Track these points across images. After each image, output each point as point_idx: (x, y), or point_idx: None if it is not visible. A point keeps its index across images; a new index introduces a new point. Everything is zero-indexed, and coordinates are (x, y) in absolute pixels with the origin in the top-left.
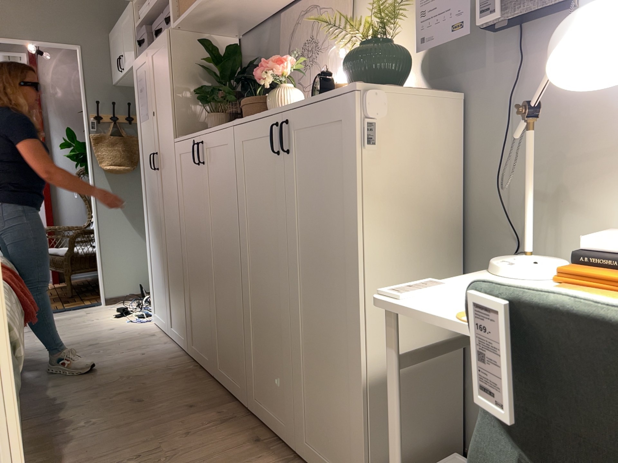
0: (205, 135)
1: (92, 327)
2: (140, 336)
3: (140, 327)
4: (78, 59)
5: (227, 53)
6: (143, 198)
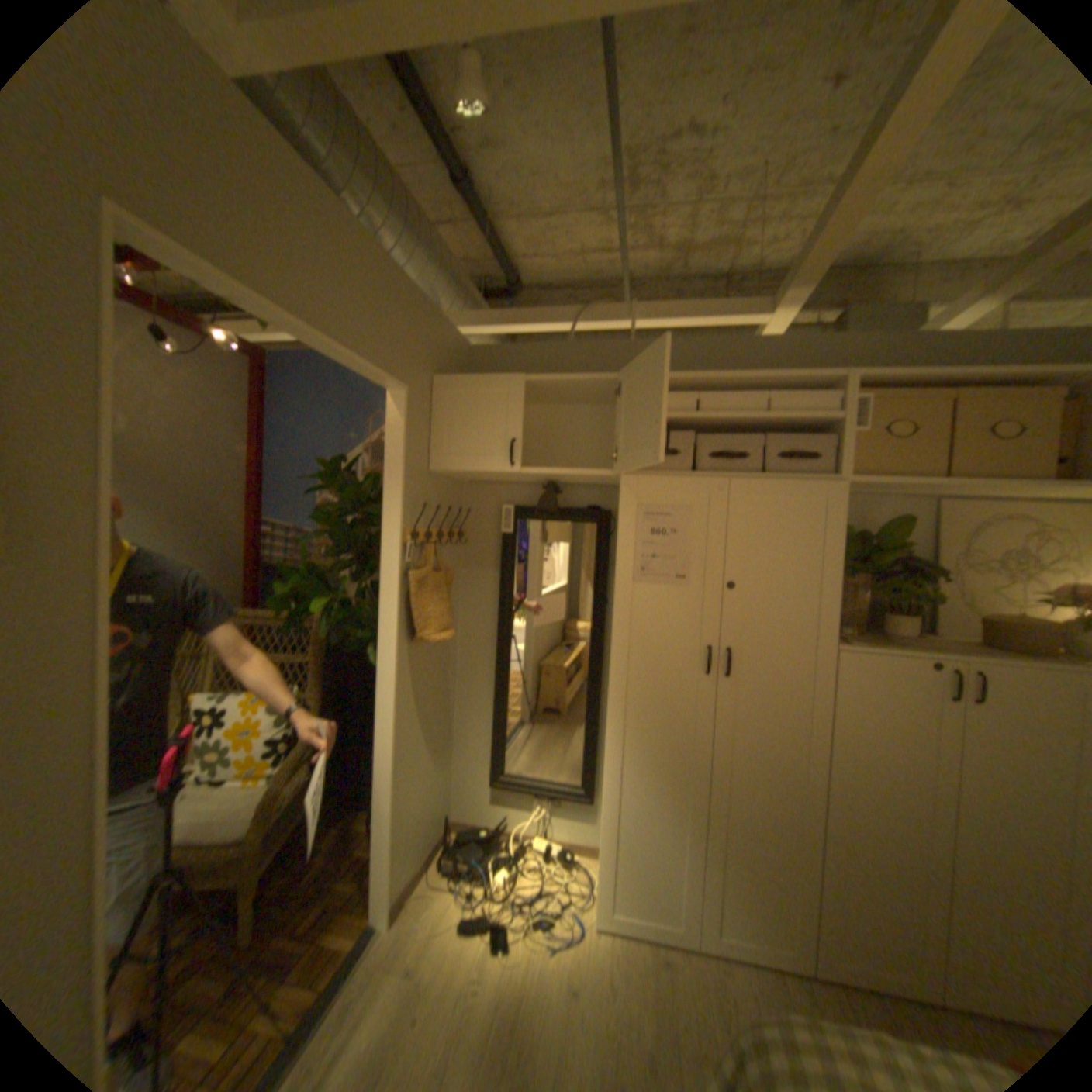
0: (999, 669)
1: (522, 1015)
2: (660, 984)
3: (603, 959)
4: (395, 414)
5: (900, 535)
6: (614, 712)
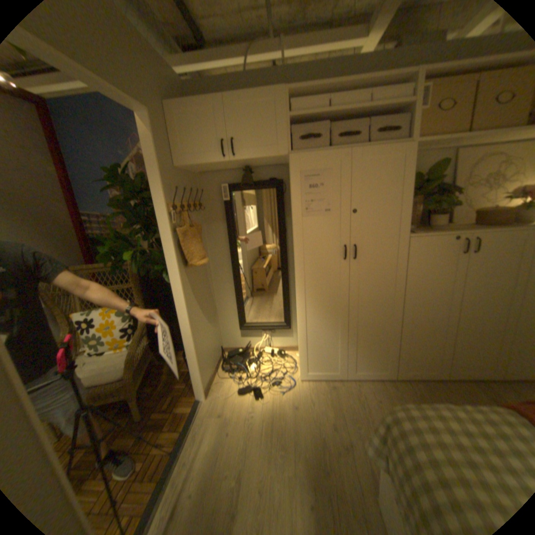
0: (487, 234)
1: (275, 420)
2: (332, 395)
3: (306, 391)
4: (144, 128)
5: (440, 171)
6: (299, 285)
